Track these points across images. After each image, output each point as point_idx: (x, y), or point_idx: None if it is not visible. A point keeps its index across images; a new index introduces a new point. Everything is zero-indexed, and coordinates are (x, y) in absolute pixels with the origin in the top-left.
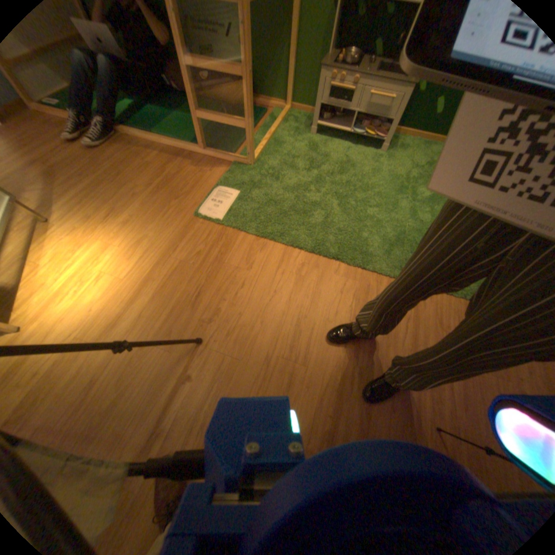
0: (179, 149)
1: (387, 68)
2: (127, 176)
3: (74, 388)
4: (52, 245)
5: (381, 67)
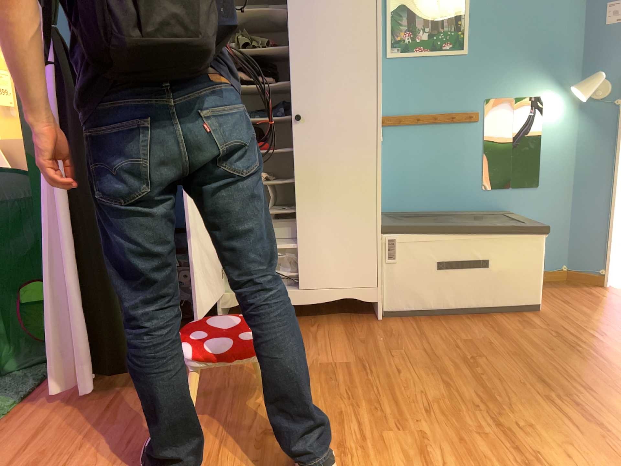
0: None
1: None
2: None
3: None
4: None
5: None
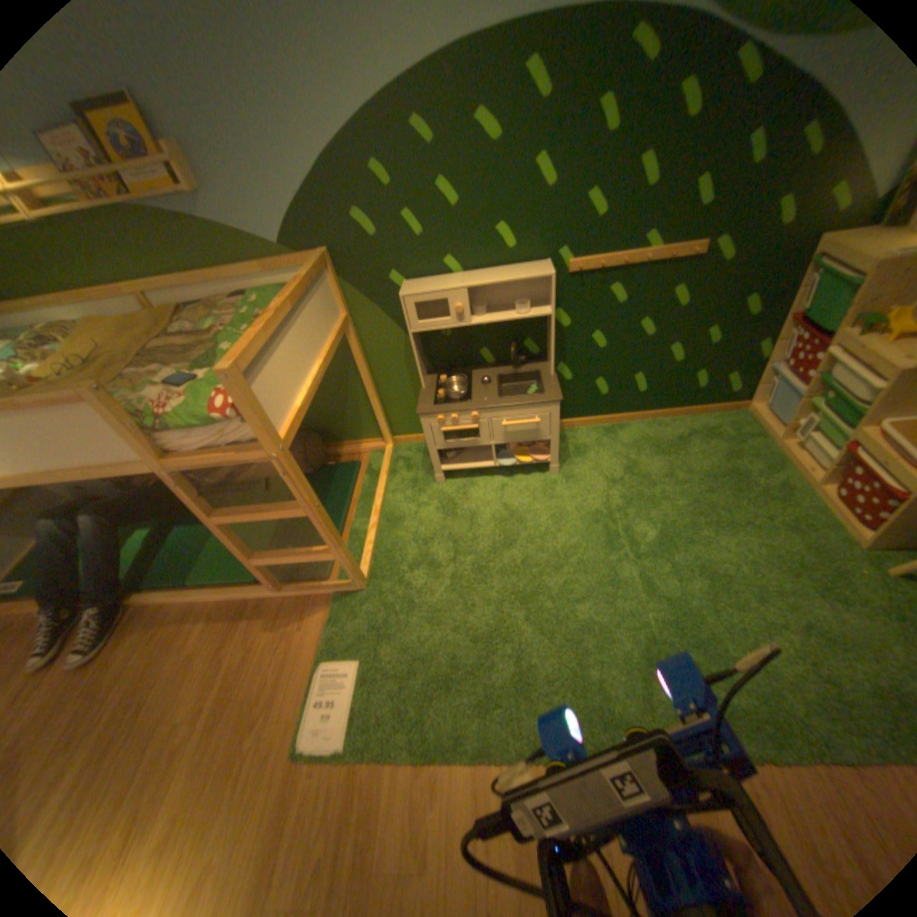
0: (239, 603)
1: (511, 379)
2: (157, 707)
3: None
4: None
5: (503, 381)
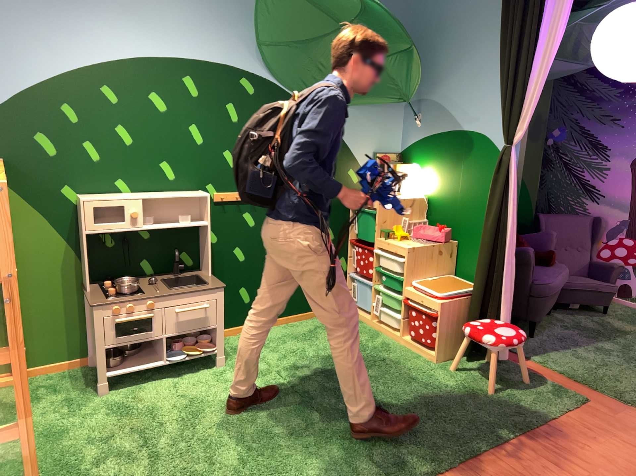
0: None
1: (176, 282)
2: None
3: None
4: None
5: (170, 283)
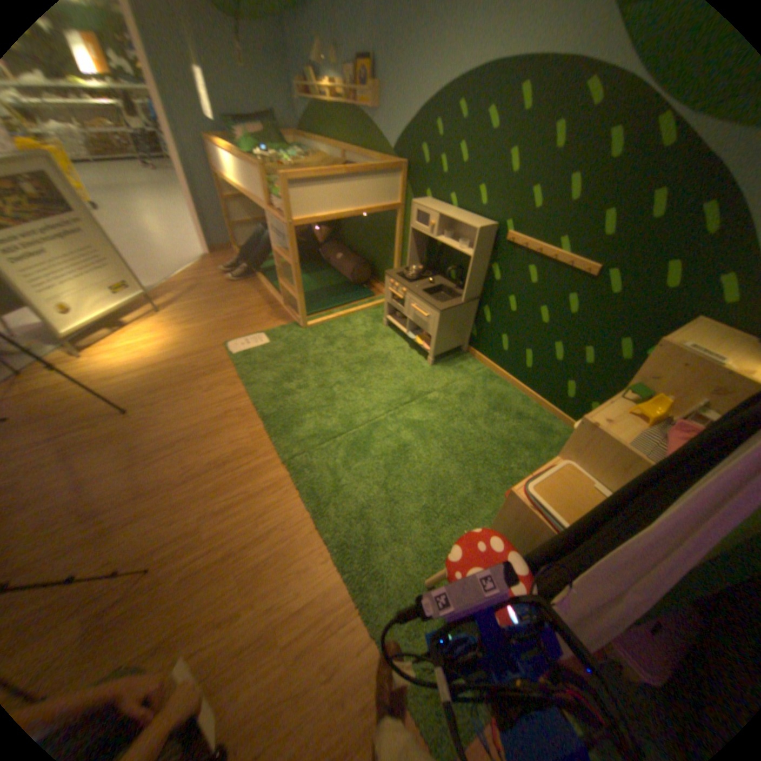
0: (275, 302)
1: (447, 293)
2: (225, 306)
3: (58, 397)
4: (144, 327)
5: (443, 291)
